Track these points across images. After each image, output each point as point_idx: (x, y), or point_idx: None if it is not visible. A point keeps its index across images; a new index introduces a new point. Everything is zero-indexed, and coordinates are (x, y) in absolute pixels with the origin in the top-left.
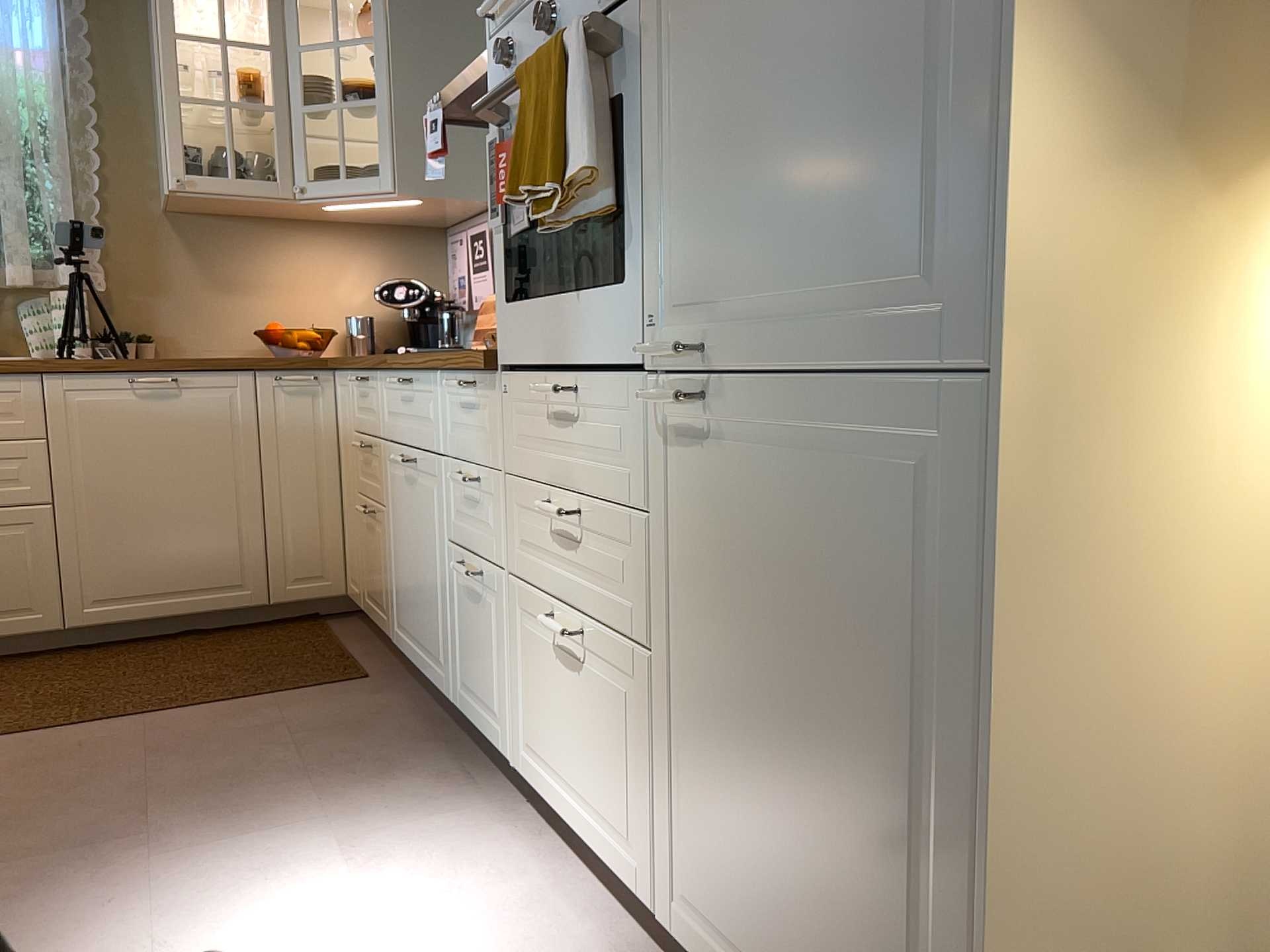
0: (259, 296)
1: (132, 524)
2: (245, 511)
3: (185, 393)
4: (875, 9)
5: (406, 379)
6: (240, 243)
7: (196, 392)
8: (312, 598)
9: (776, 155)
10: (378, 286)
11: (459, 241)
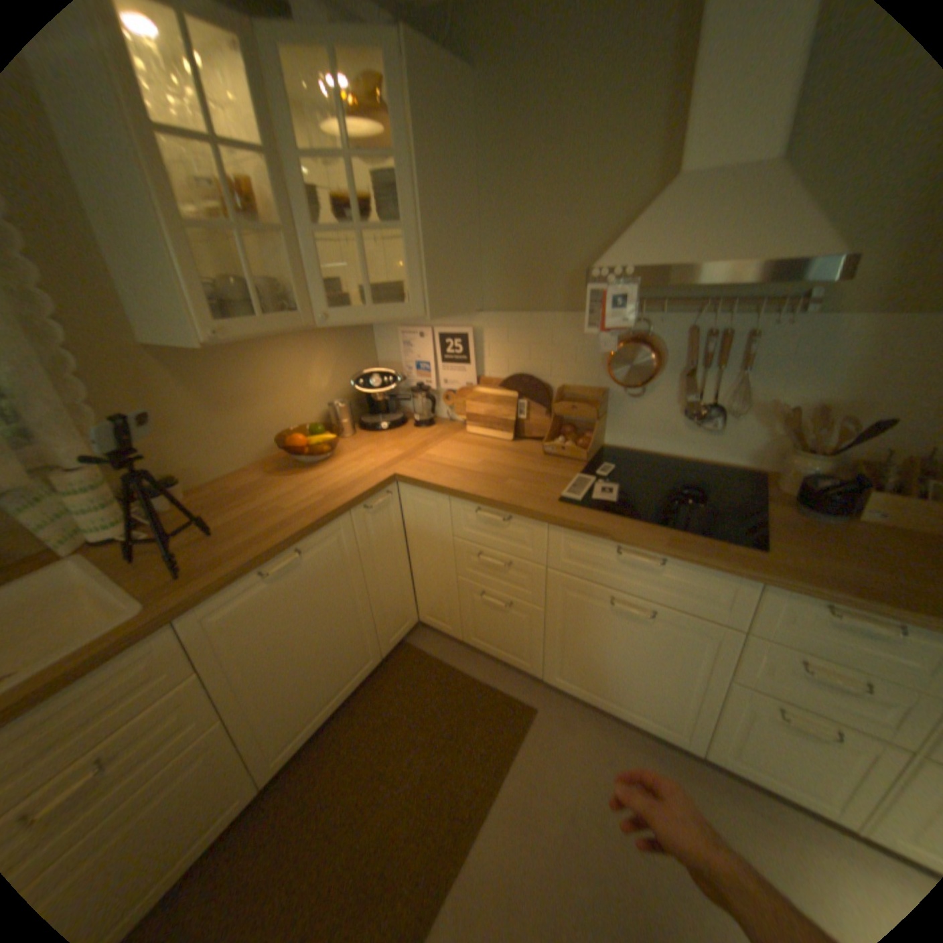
0: (255, 407)
1: (290, 682)
2: (361, 615)
3: (306, 557)
4: None
5: (661, 560)
6: (226, 362)
7: (314, 551)
8: (403, 638)
9: None
10: (337, 371)
11: (418, 335)
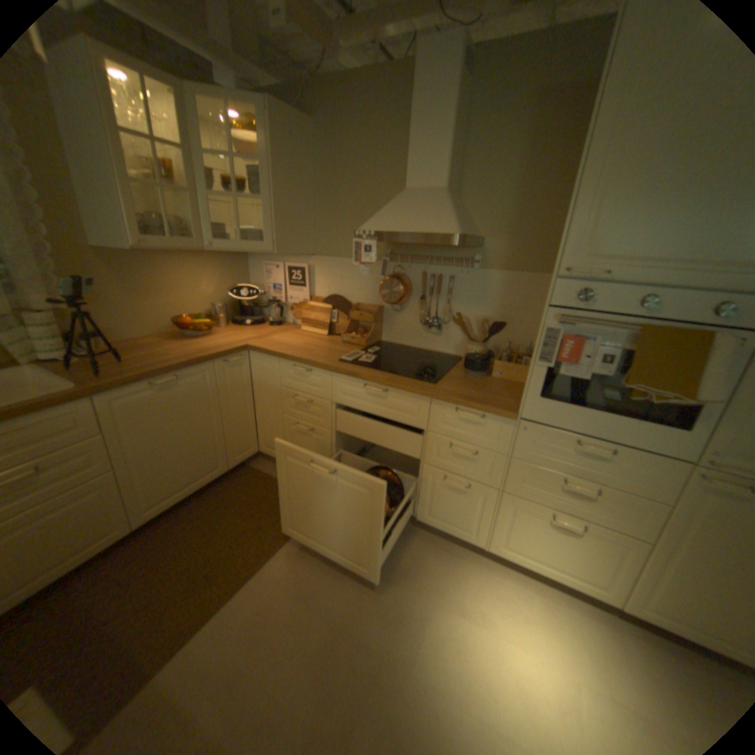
0: (160, 297)
1: (162, 461)
2: (216, 432)
3: (181, 382)
4: None
5: (384, 389)
6: (143, 265)
7: (187, 379)
8: (246, 459)
9: None
10: (219, 284)
11: (275, 266)
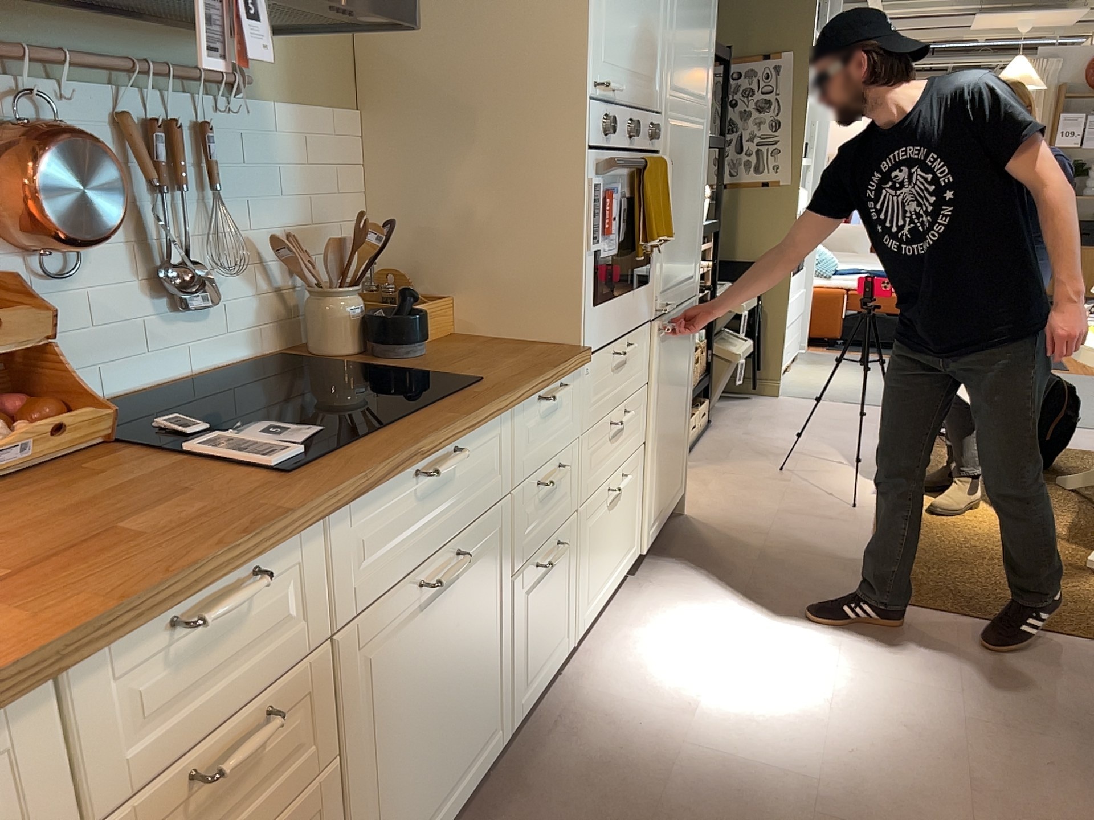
0: None
1: None
2: None
3: None
4: (693, 205)
5: (454, 451)
6: None
7: None
8: None
9: (681, 238)
10: None
11: None
